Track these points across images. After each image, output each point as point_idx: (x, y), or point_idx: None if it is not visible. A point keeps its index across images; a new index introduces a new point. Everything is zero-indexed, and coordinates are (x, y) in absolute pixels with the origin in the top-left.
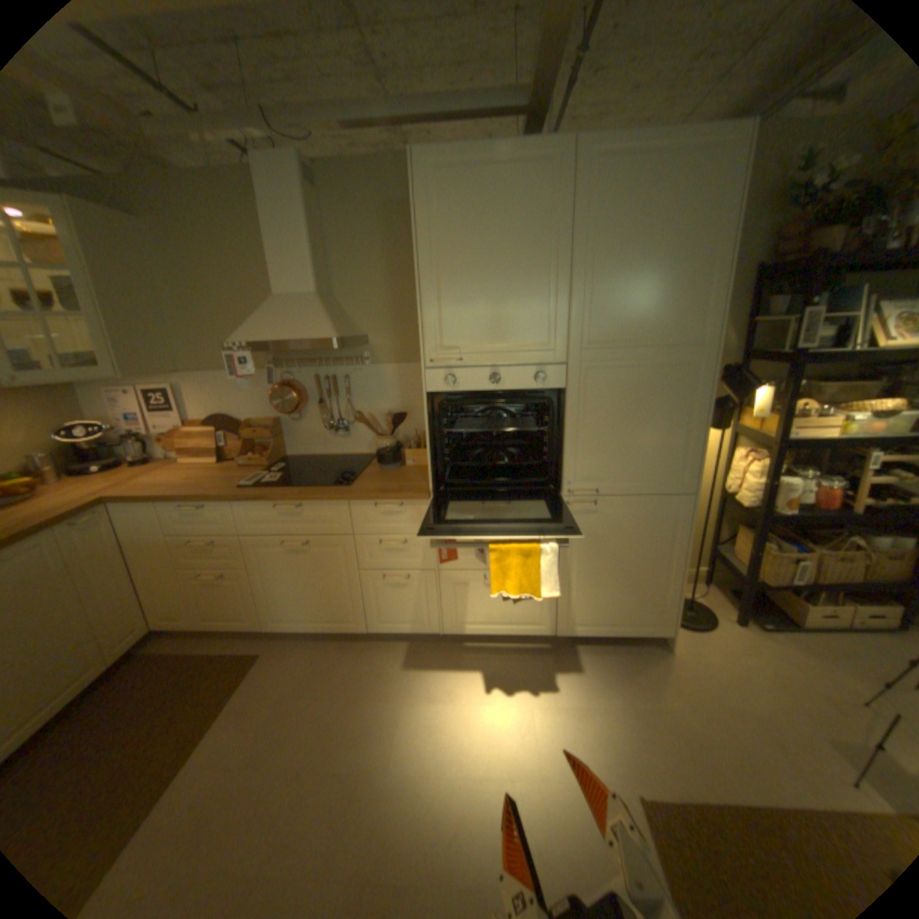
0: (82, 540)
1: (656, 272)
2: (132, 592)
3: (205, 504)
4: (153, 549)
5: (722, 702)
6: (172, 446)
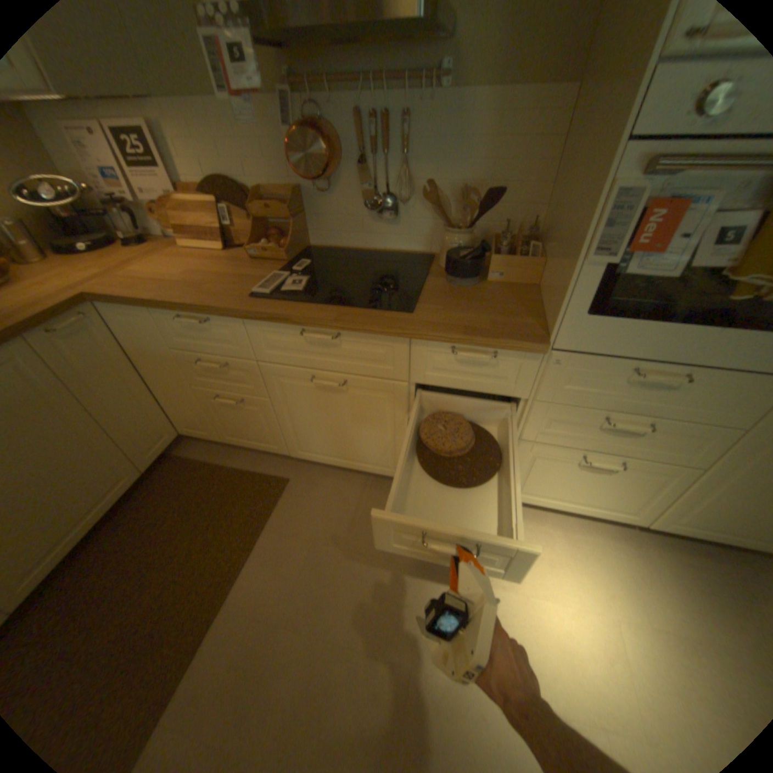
0: (71, 348)
1: None
2: (152, 399)
3: (210, 316)
4: (162, 360)
5: None
6: (167, 219)
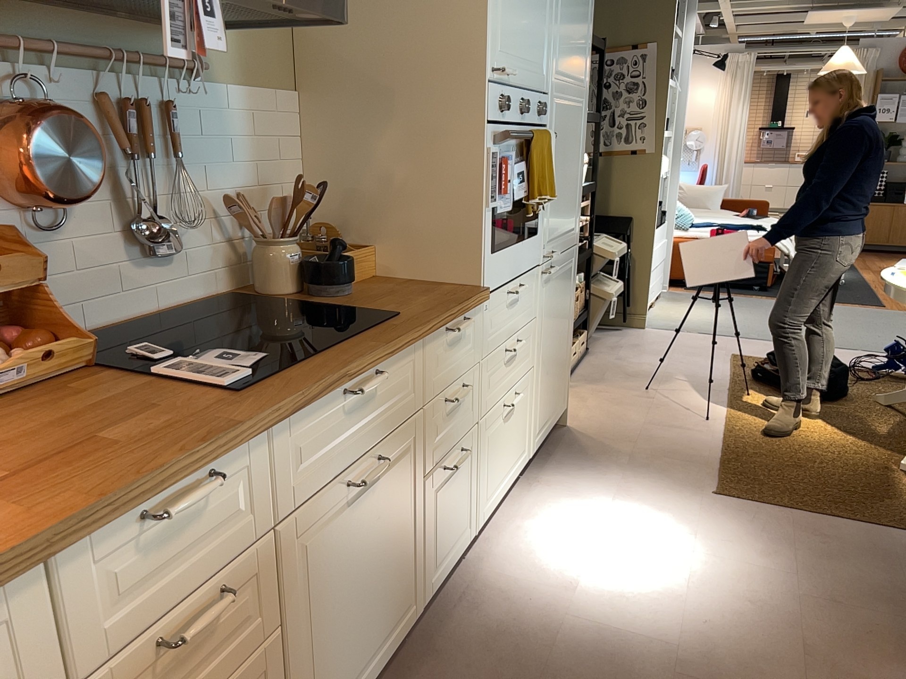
0: None
1: (578, 7)
2: None
3: (224, 457)
4: None
5: (627, 428)
6: None
